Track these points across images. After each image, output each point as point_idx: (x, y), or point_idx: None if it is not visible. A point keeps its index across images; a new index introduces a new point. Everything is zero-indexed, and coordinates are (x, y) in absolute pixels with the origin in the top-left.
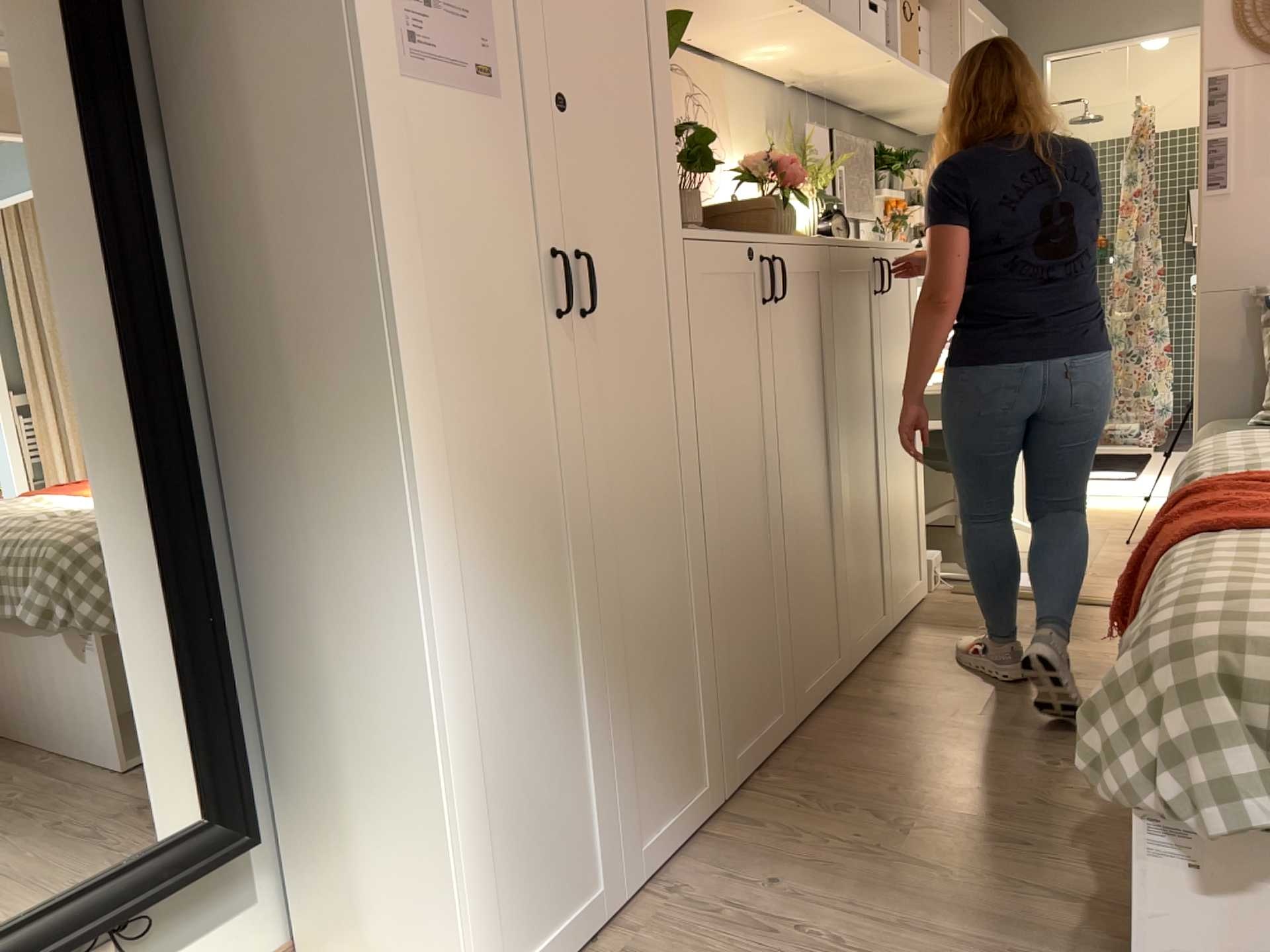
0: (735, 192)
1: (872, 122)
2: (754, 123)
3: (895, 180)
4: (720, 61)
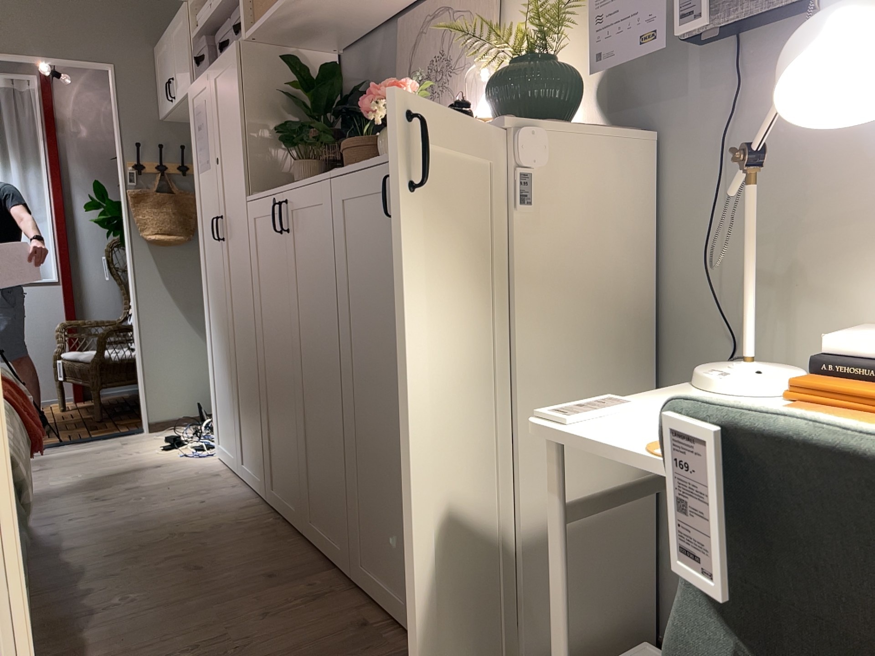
0: None
1: None
2: None
3: None
4: None
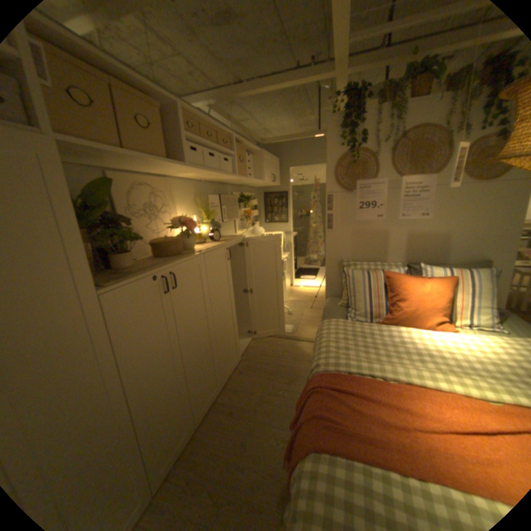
0: (171, 229)
1: (239, 185)
2: (189, 195)
3: (248, 202)
4: (168, 176)
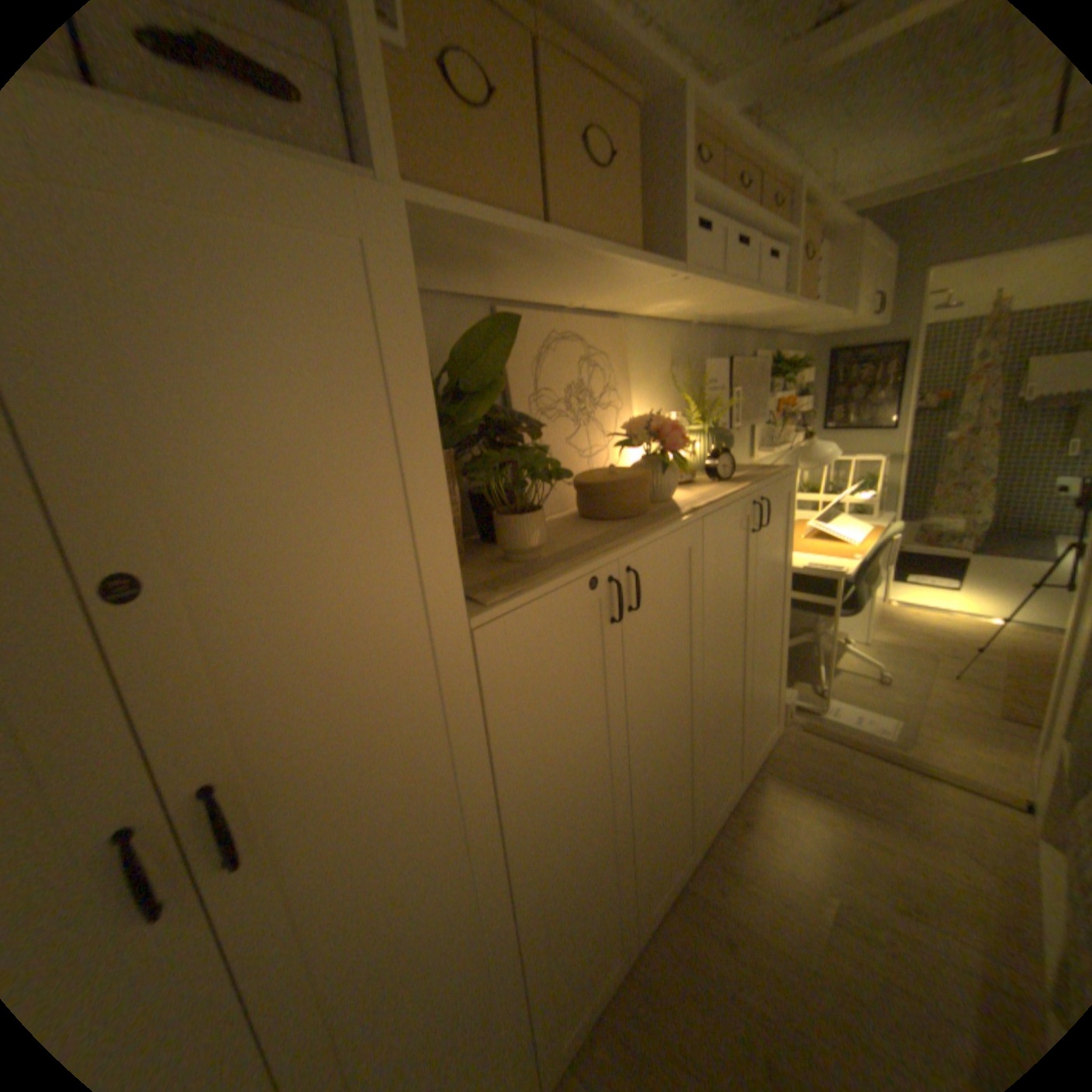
0: (620, 450)
1: (773, 333)
2: (658, 362)
3: (788, 377)
4: (621, 316)
